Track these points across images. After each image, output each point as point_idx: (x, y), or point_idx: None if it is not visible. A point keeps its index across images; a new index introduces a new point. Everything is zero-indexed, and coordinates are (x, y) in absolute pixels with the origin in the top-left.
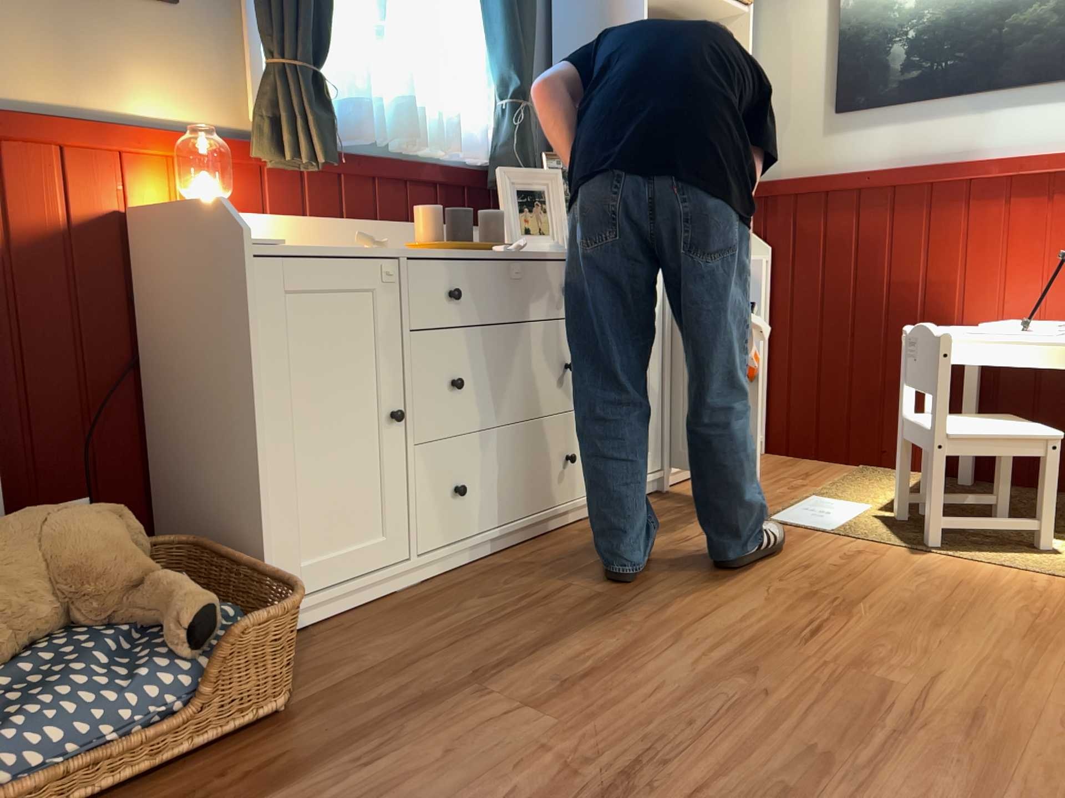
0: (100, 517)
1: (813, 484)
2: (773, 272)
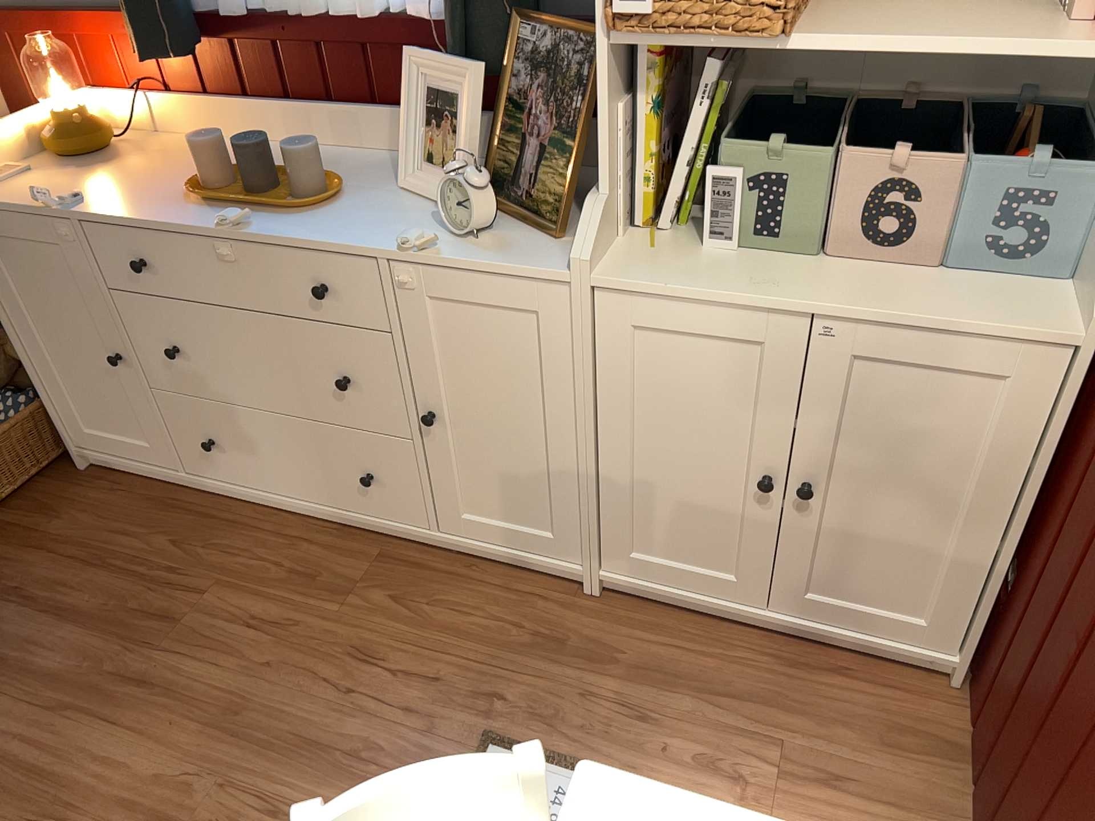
0: None
1: (747, 790)
2: (1086, 381)
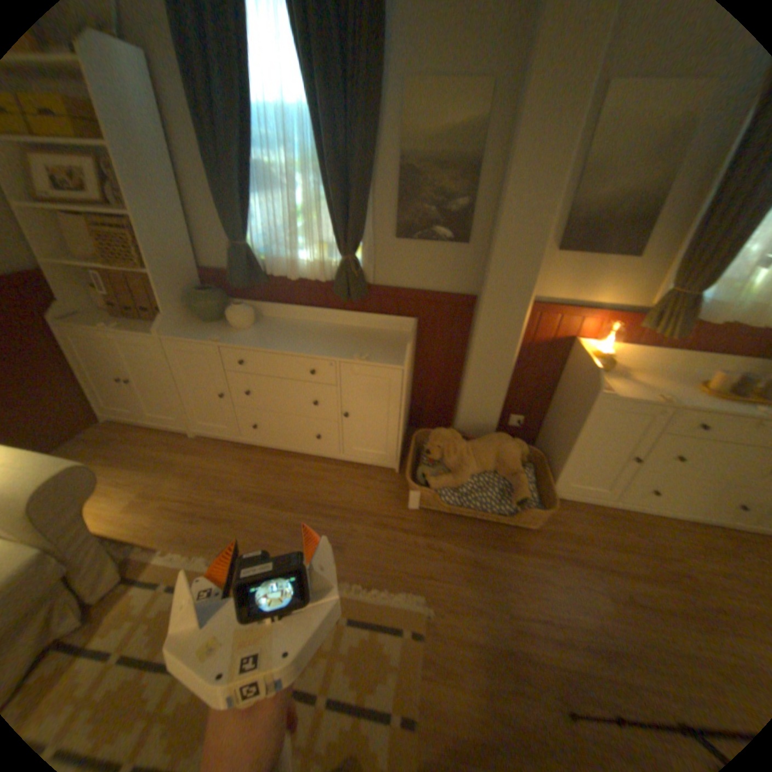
0: (516, 448)
1: None
2: None
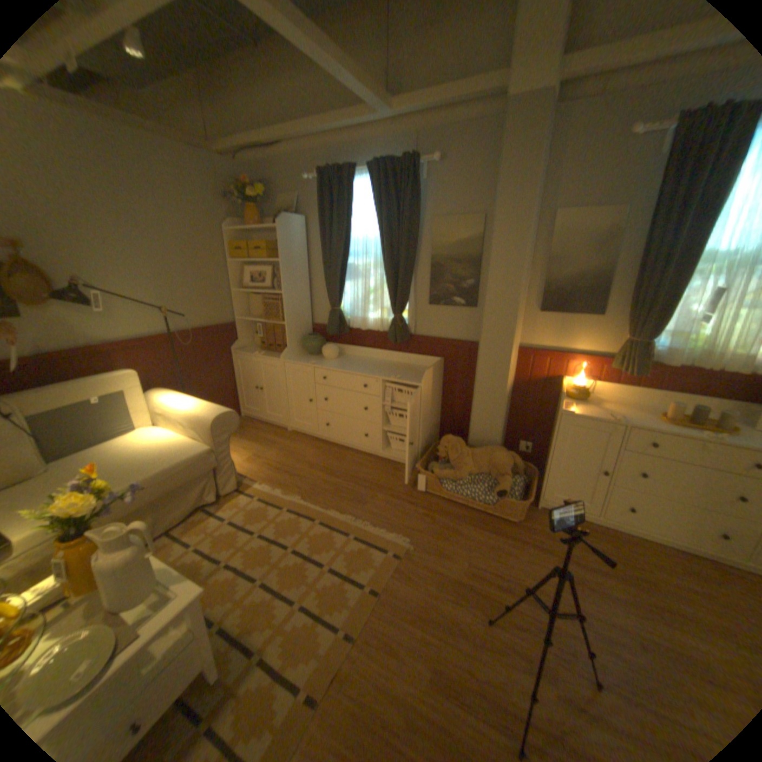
0: (506, 457)
1: None
2: None
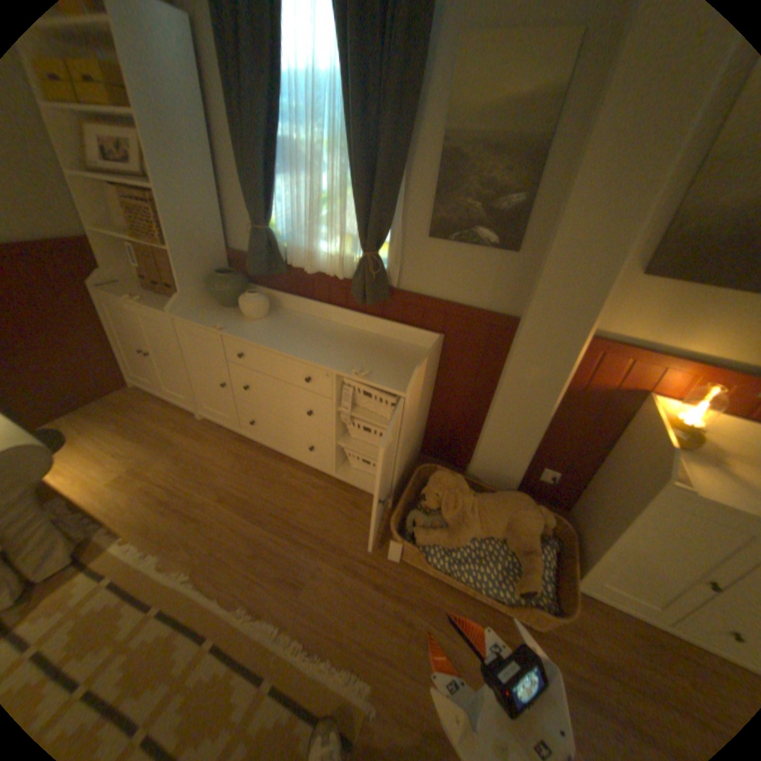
0: (537, 520)
1: None
2: None
